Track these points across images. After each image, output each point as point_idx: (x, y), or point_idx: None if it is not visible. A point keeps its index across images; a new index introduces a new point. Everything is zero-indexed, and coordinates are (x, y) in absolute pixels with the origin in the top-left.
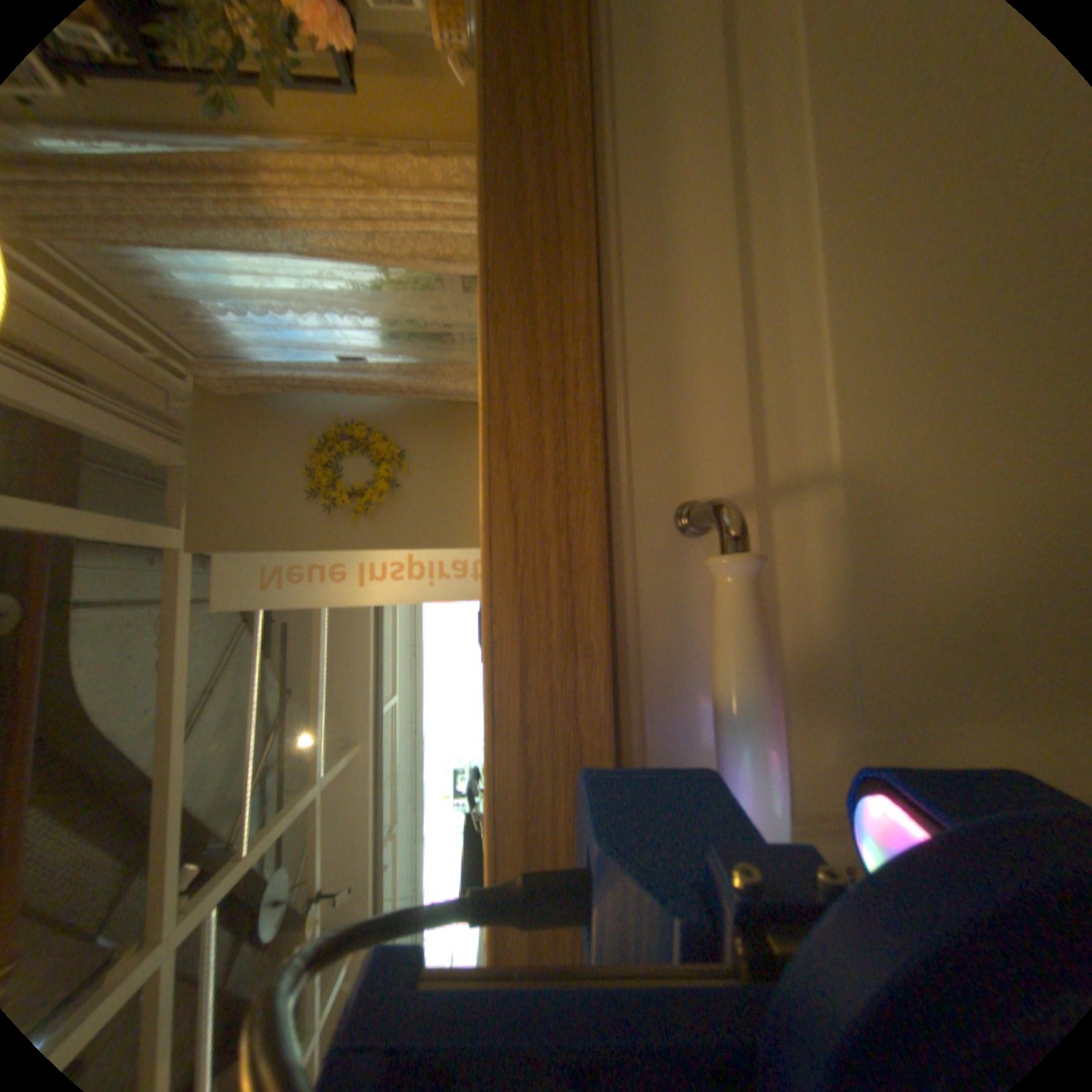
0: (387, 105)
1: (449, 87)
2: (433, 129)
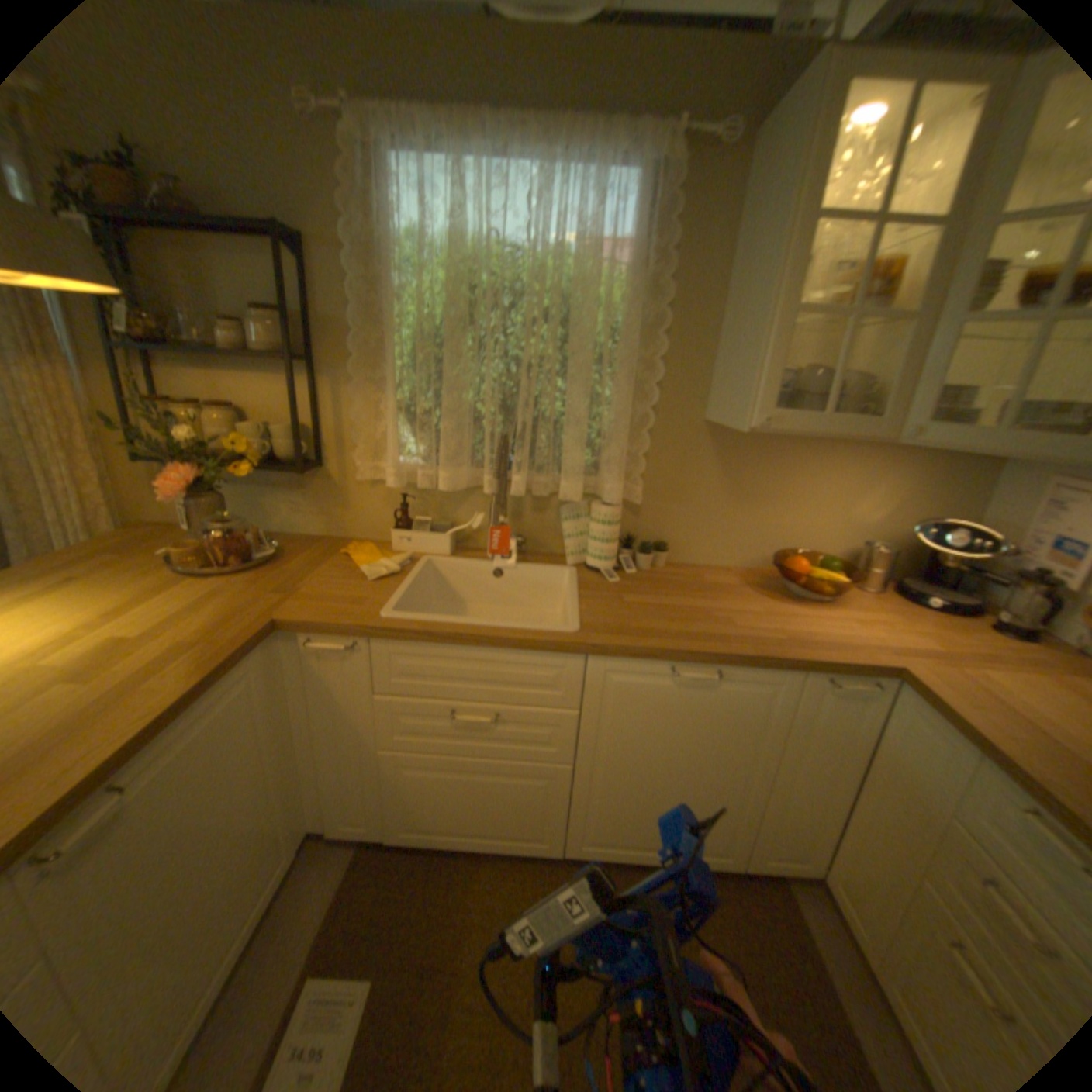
0: (123, 461)
1: (145, 500)
2: (115, 486)
